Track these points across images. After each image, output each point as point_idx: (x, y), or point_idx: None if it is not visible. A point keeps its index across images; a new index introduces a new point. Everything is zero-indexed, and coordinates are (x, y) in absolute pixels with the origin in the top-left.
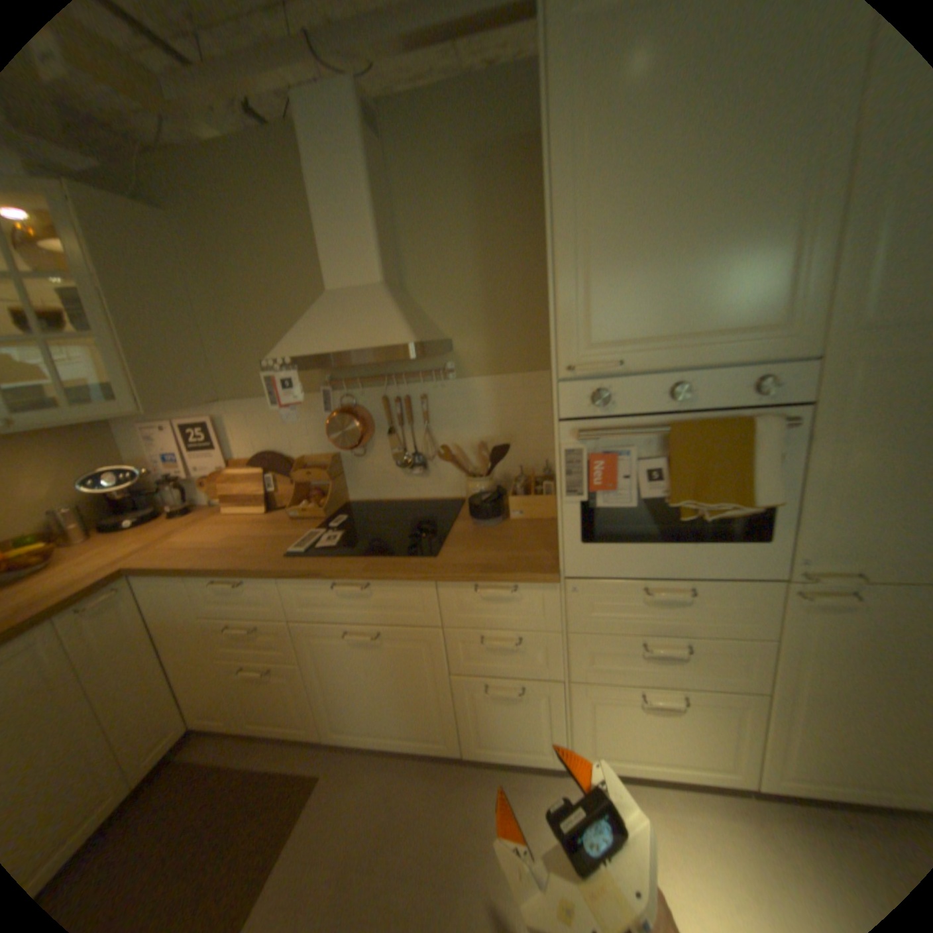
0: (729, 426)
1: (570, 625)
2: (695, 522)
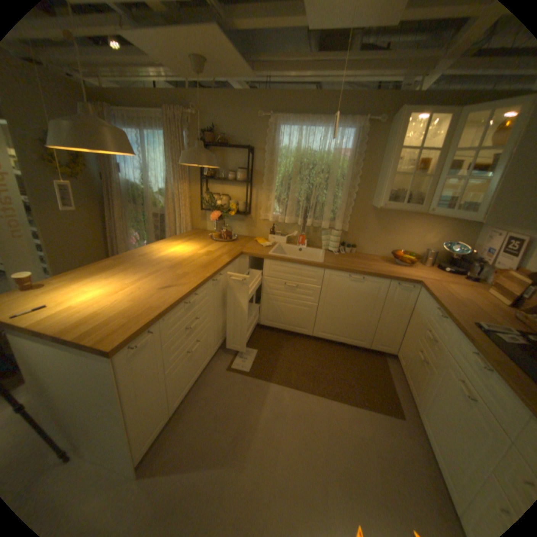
0: None
1: None
2: None
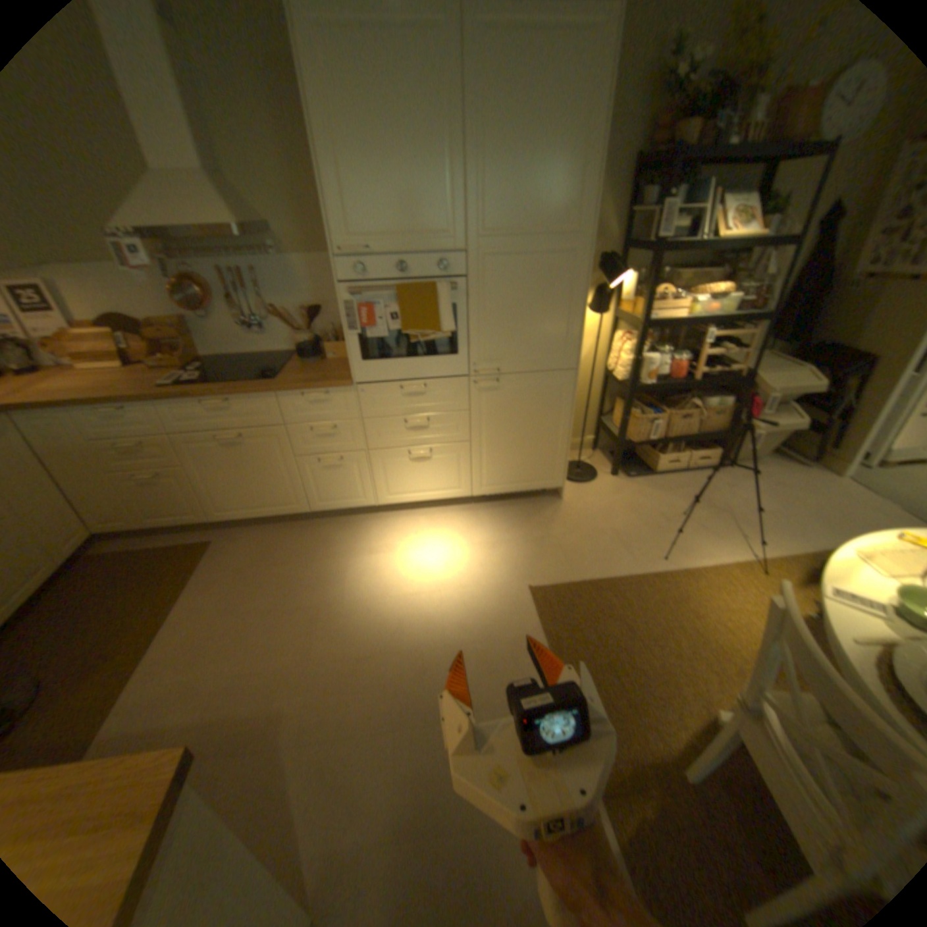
0: (424, 289)
1: (363, 415)
2: (418, 345)
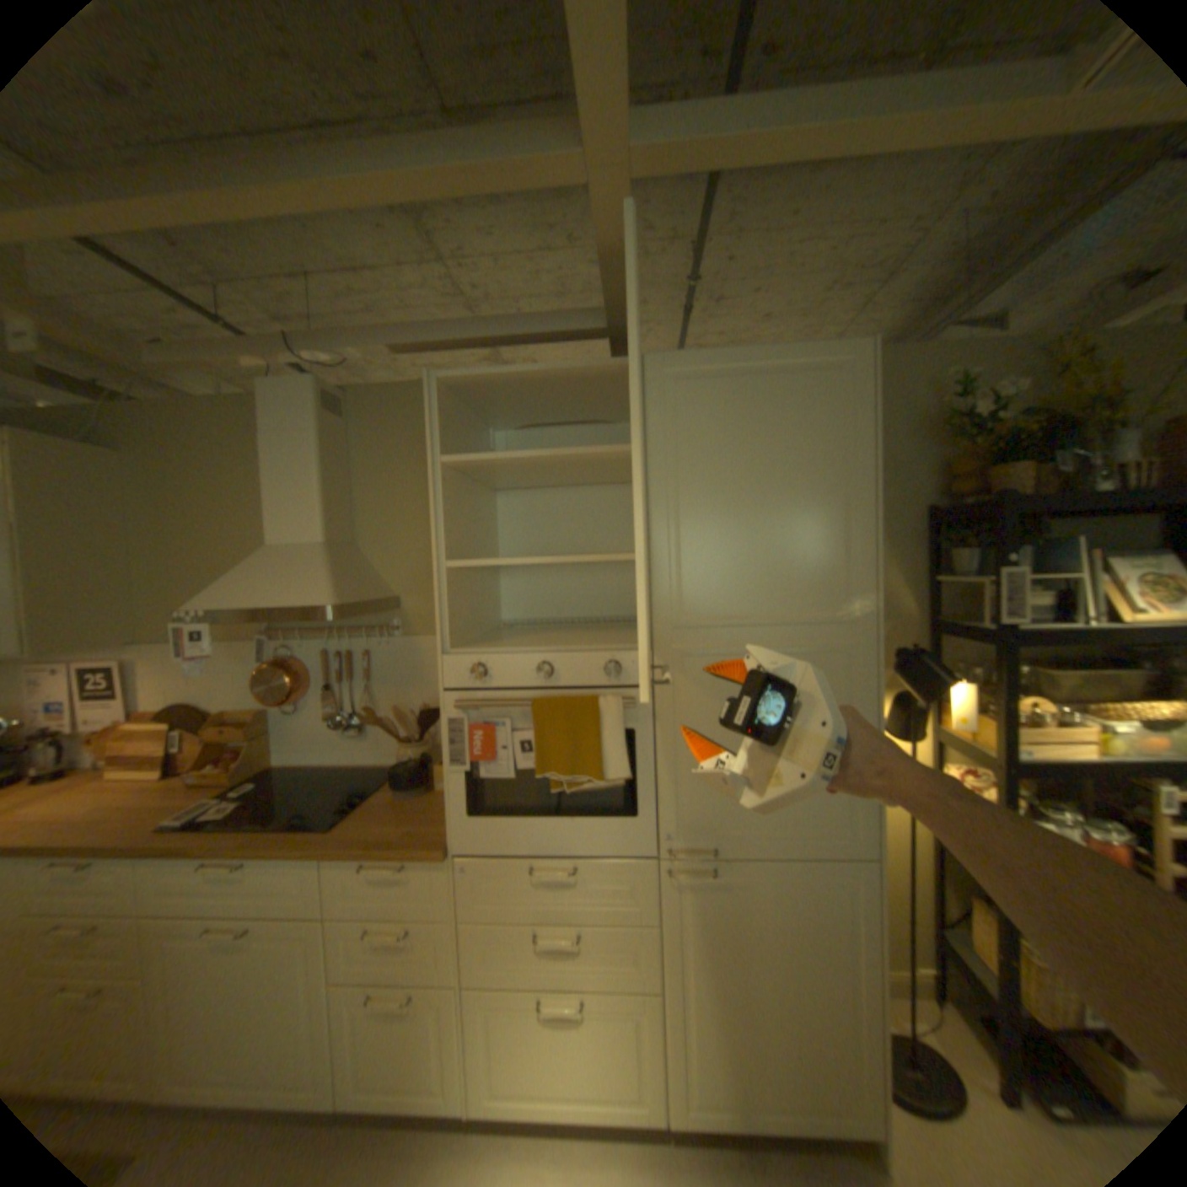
0: (575, 704)
1: (457, 915)
2: (562, 795)
